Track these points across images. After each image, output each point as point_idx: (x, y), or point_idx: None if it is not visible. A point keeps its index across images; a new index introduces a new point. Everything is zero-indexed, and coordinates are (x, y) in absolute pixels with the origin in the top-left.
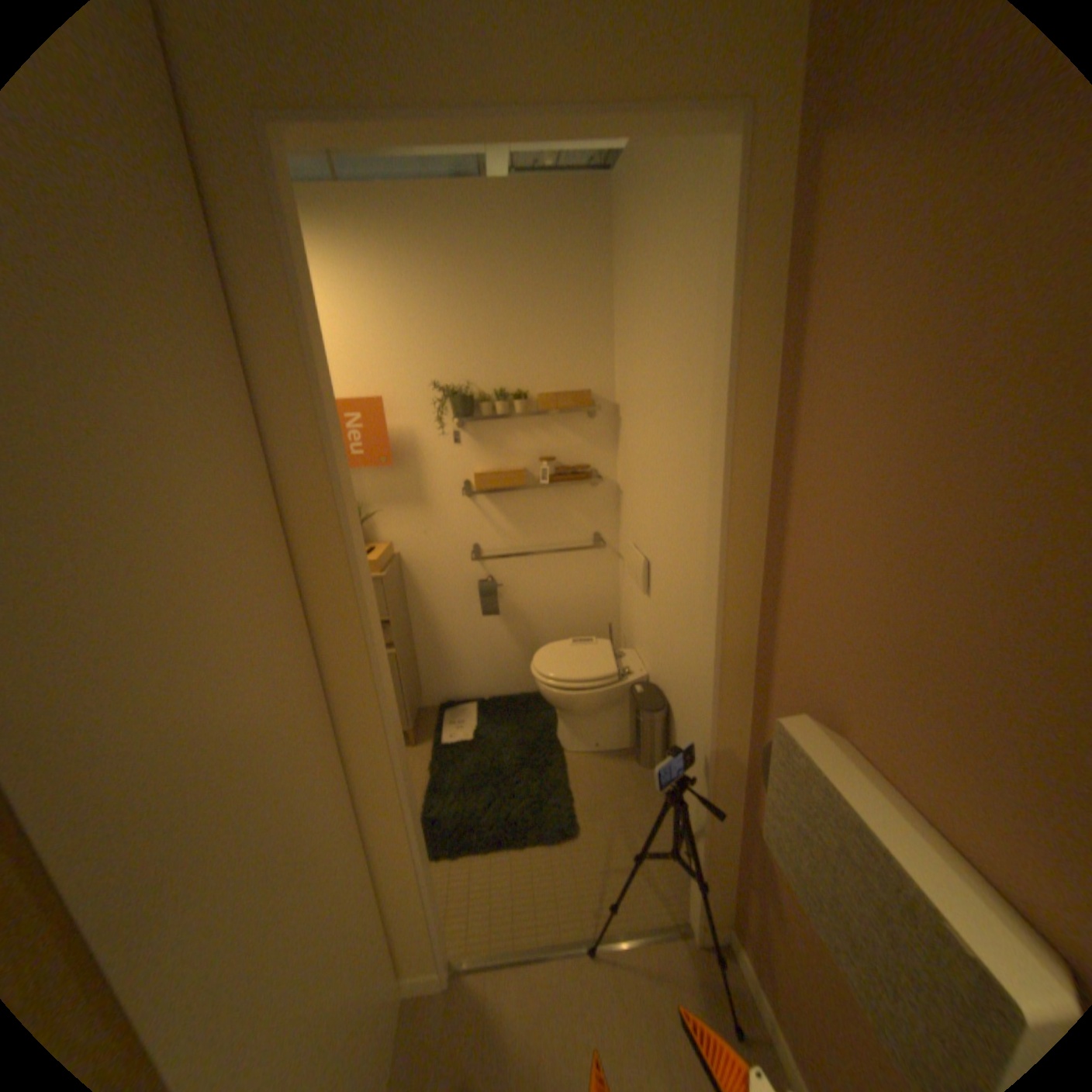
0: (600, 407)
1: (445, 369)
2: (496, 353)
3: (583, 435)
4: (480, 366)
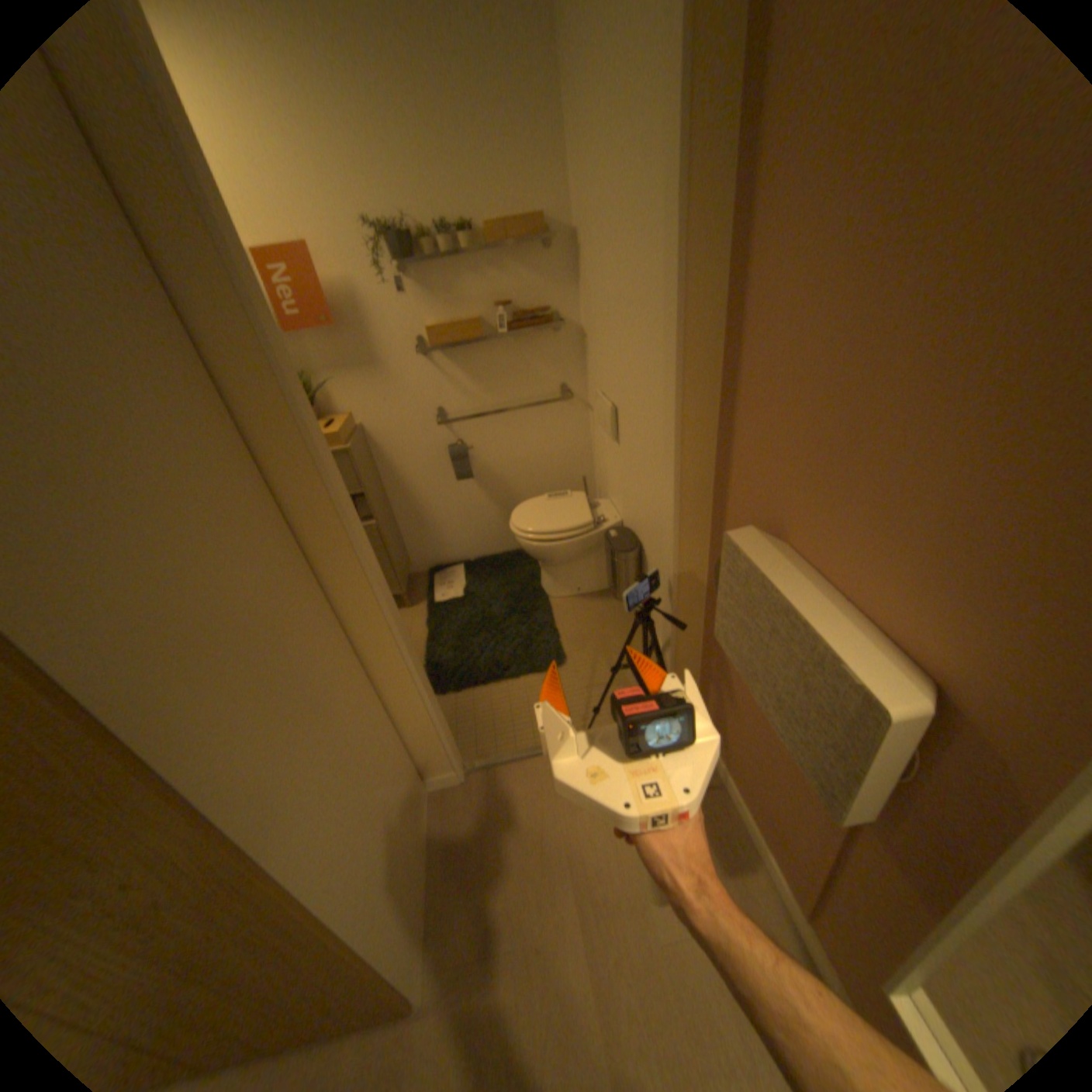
0: (555, 232)
1: (370, 196)
2: (427, 170)
3: (539, 270)
4: (411, 189)
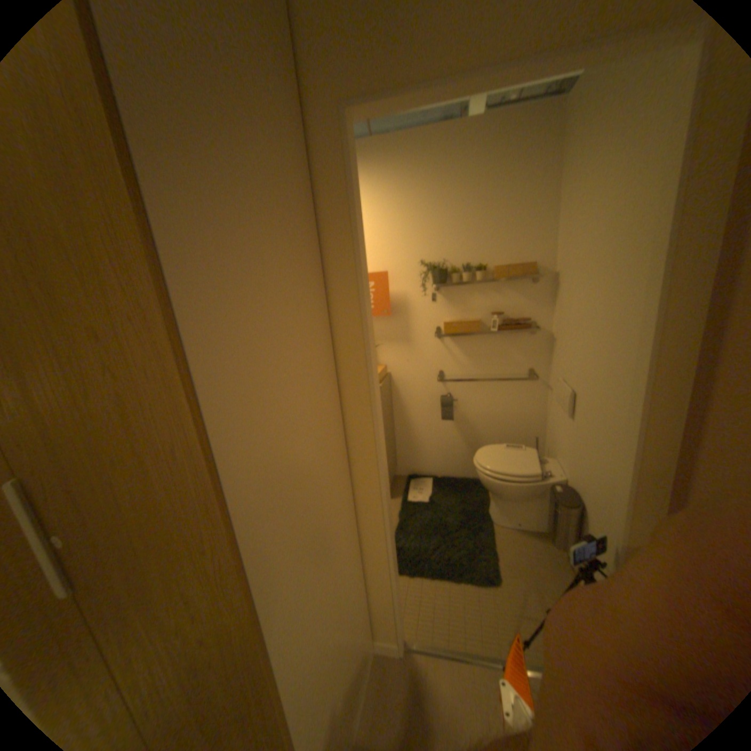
0: (547, 274)
1: (432, 252)
2: (468, 239)
3: (530, 296)
4: (456, 249)
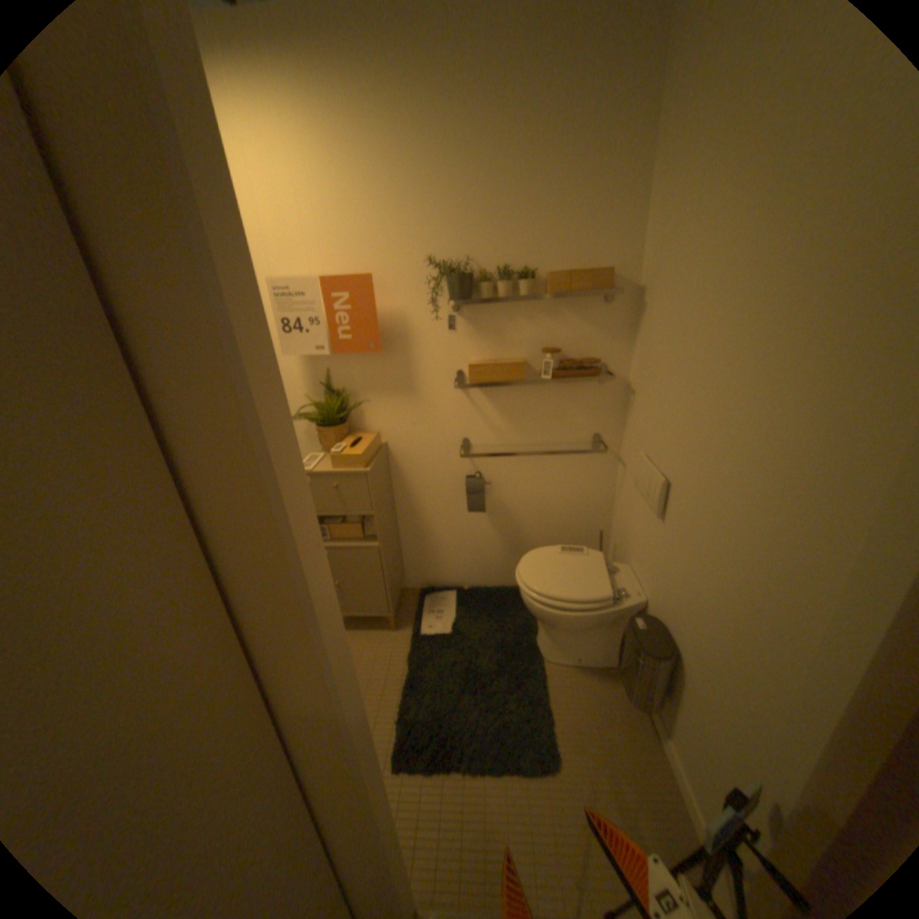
0: (623, 287)
1: (442, 239)
2: (502, 220)
3: (595, 321)
4: (483, 236)
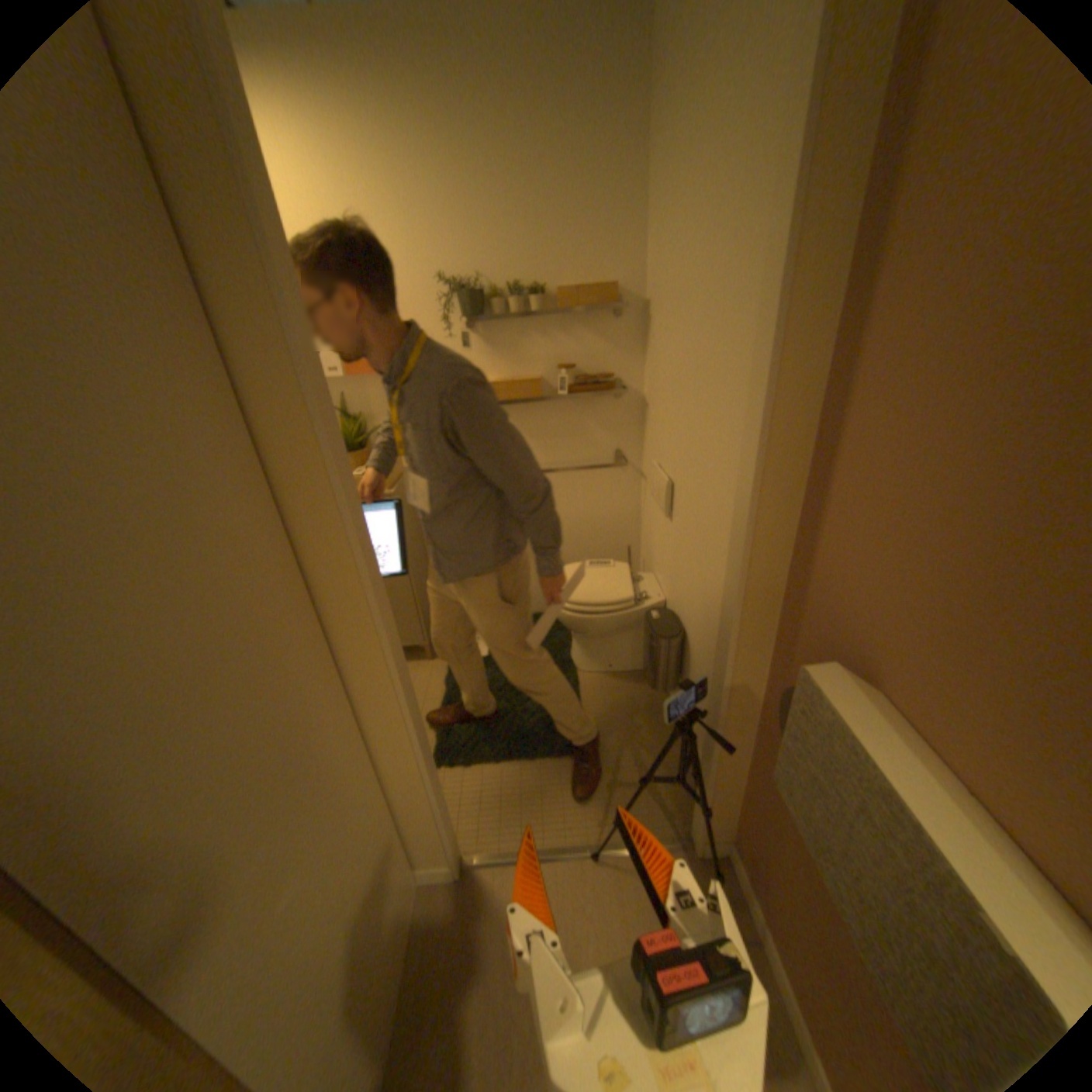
0: (628, 302)
1: (451, 255)
2: (509, 236)
3: (607, 337)
4: (491, 252)
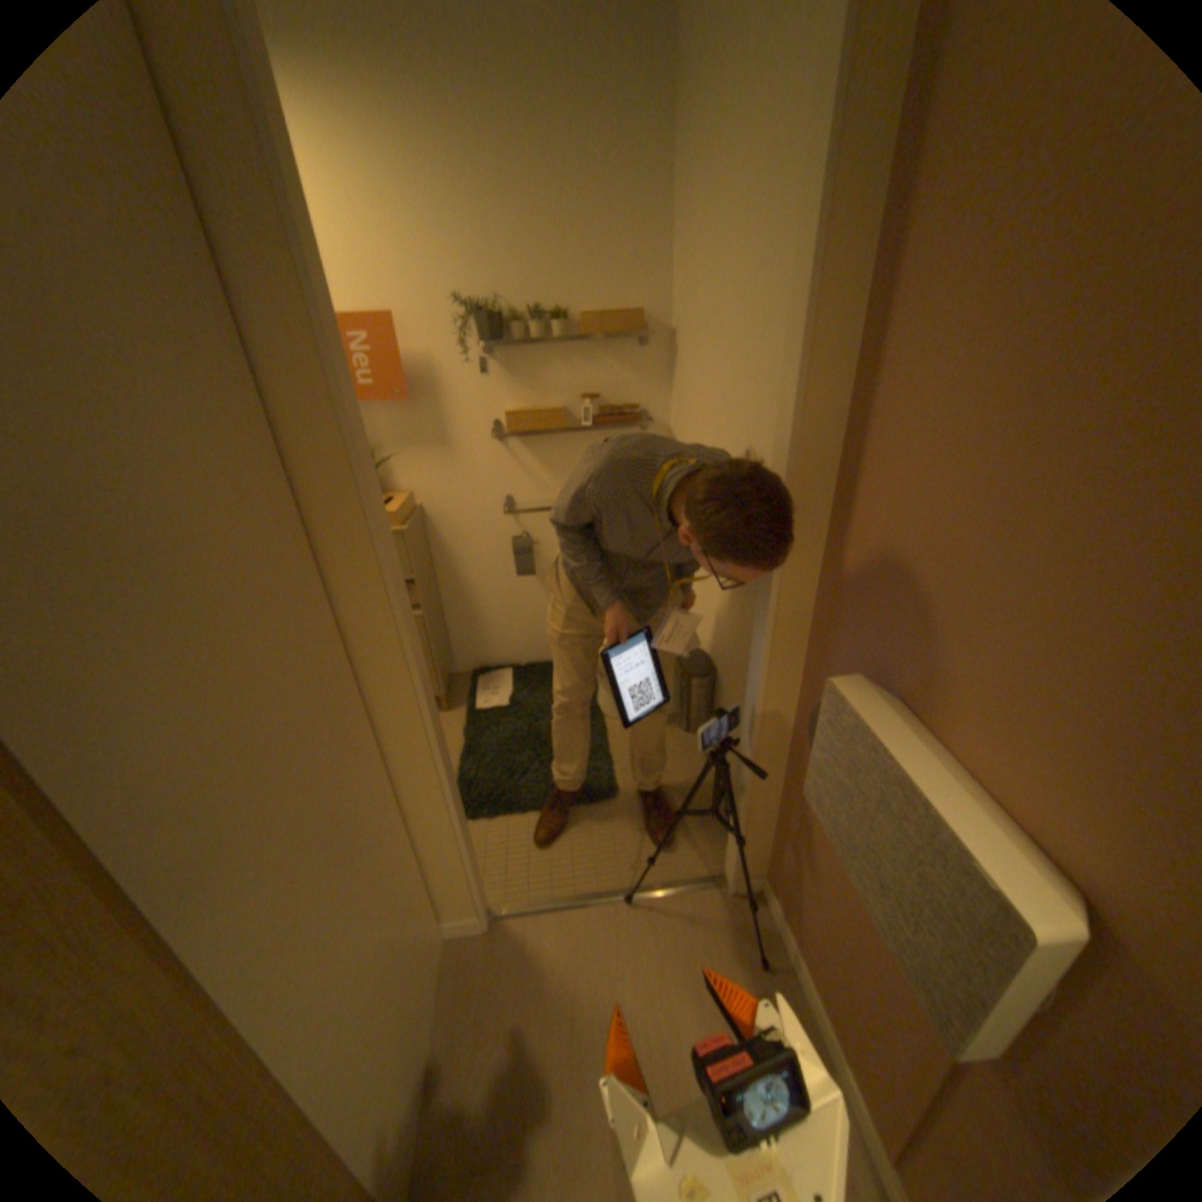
0: (654, 330)
1: (466, 275)
2: (528, 256)
3: (632, 366)
4: (509, 273)
